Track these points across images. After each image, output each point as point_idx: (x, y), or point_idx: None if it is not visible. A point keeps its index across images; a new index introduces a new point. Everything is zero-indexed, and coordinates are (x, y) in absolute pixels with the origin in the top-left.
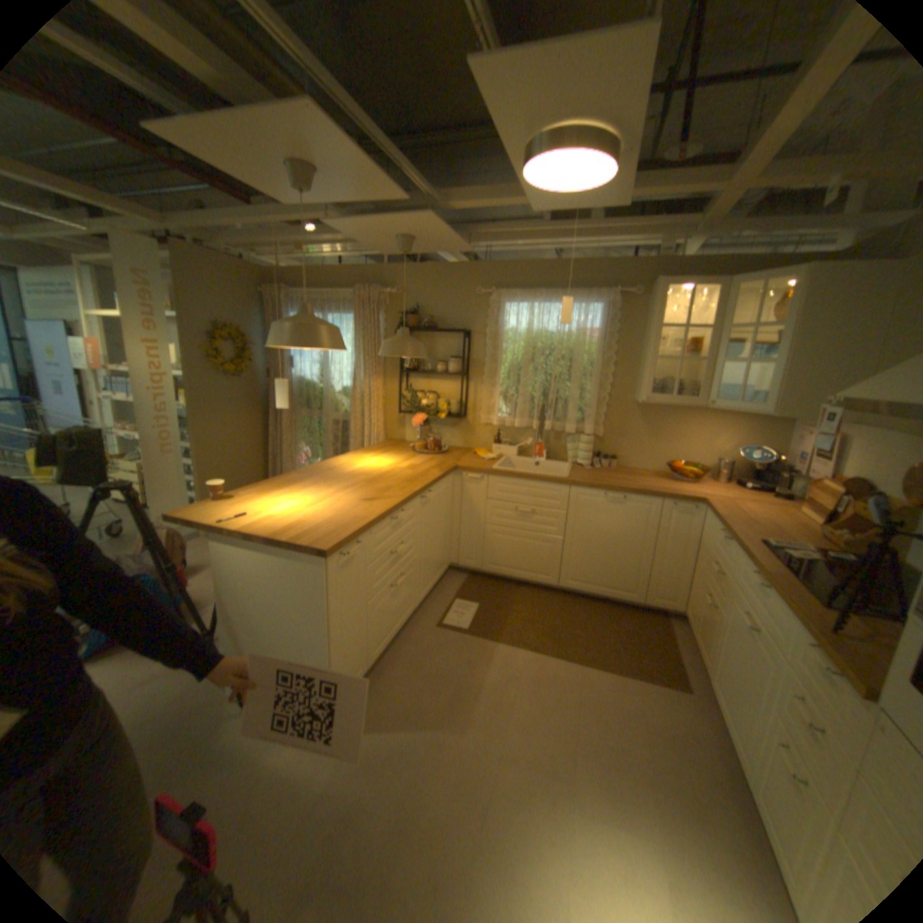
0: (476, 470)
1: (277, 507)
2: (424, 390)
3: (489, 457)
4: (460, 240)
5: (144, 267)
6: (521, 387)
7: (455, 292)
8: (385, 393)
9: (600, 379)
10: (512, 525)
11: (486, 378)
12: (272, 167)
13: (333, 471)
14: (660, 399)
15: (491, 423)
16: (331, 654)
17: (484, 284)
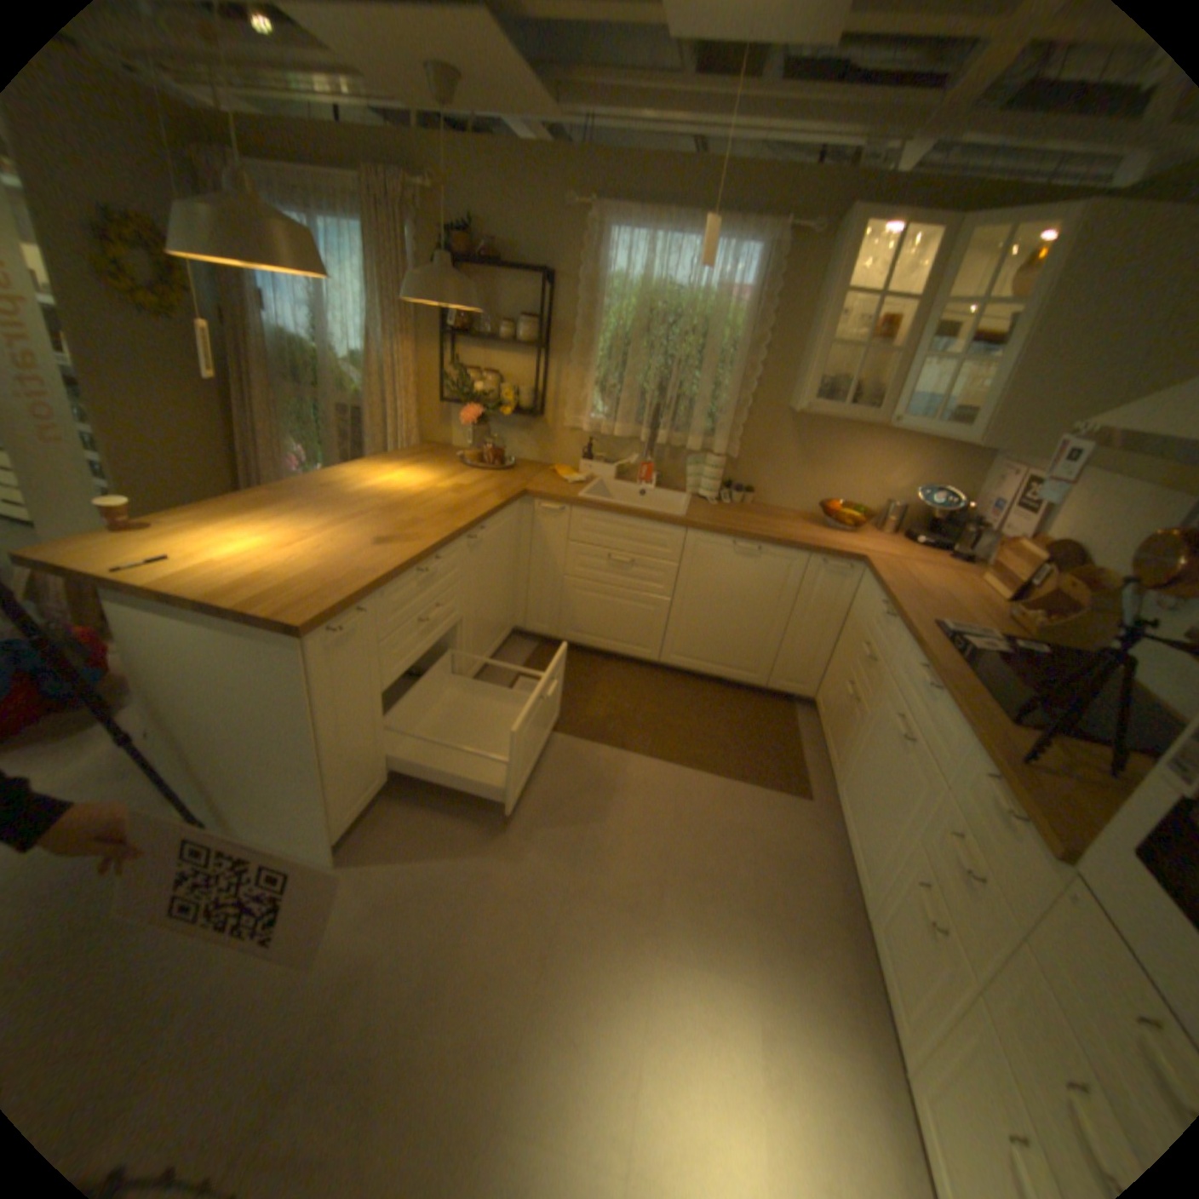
0: (555, 499)
1: (227, 547)
2: (481, 367)
3: (575, 479)
4: (541, 91)
5: None
6: (628, 375)
7: (531, 198)
8: (419, 367)
9: (745, 371)
10: (602, 580)
11: (576, 356)
12: None
13: (330, 490)
14: (827, 409)
15: (580, 428)
16: (326, 769)
17: (580, 189)
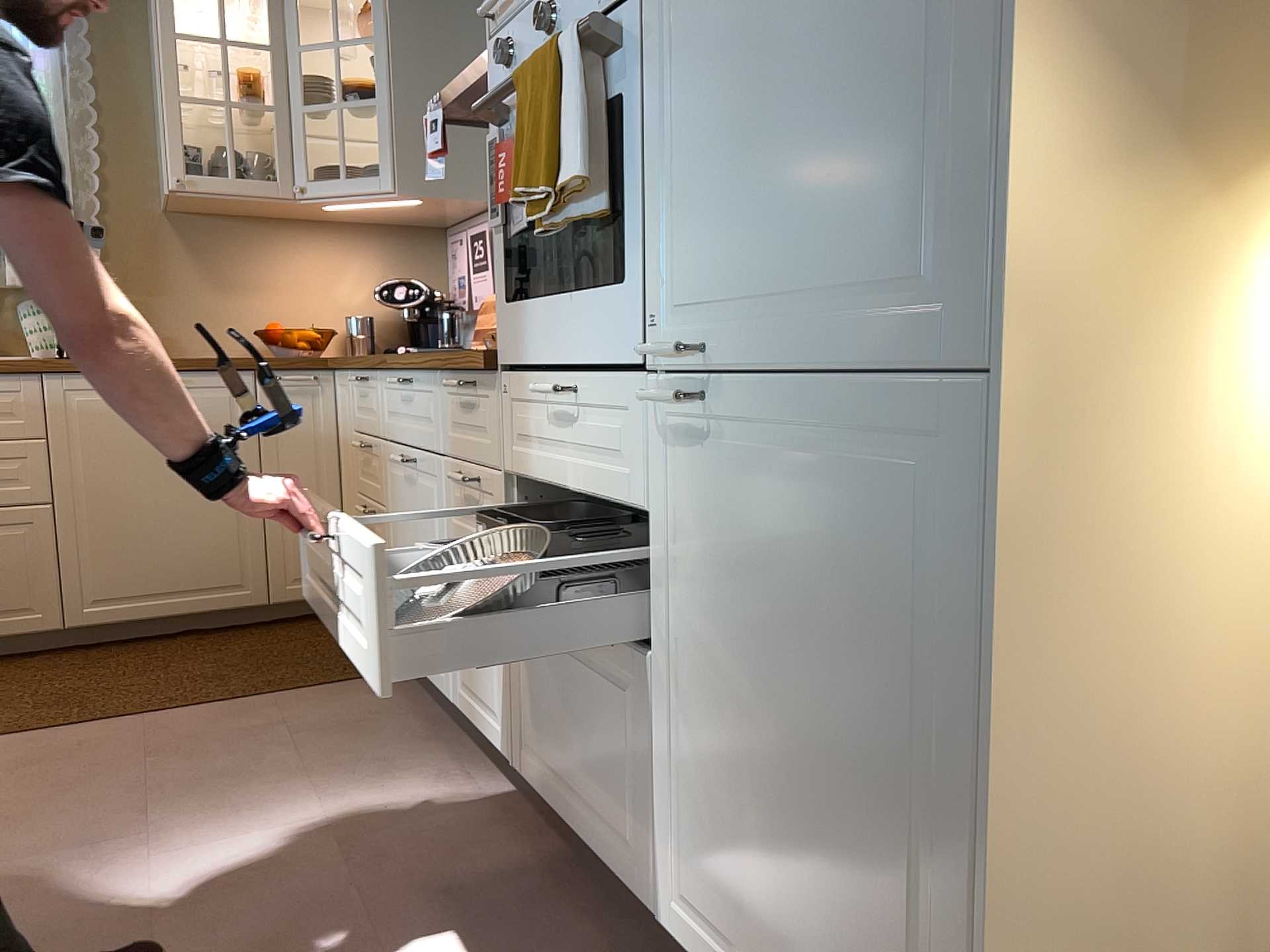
0: None
1: None
2: None
3: None
4: None
5: None
6: None
7: None
8: None
9: (75, 165)
10: None
11: None
12: None
13: None
14: (208, 185)
15: None
16: None
17: None
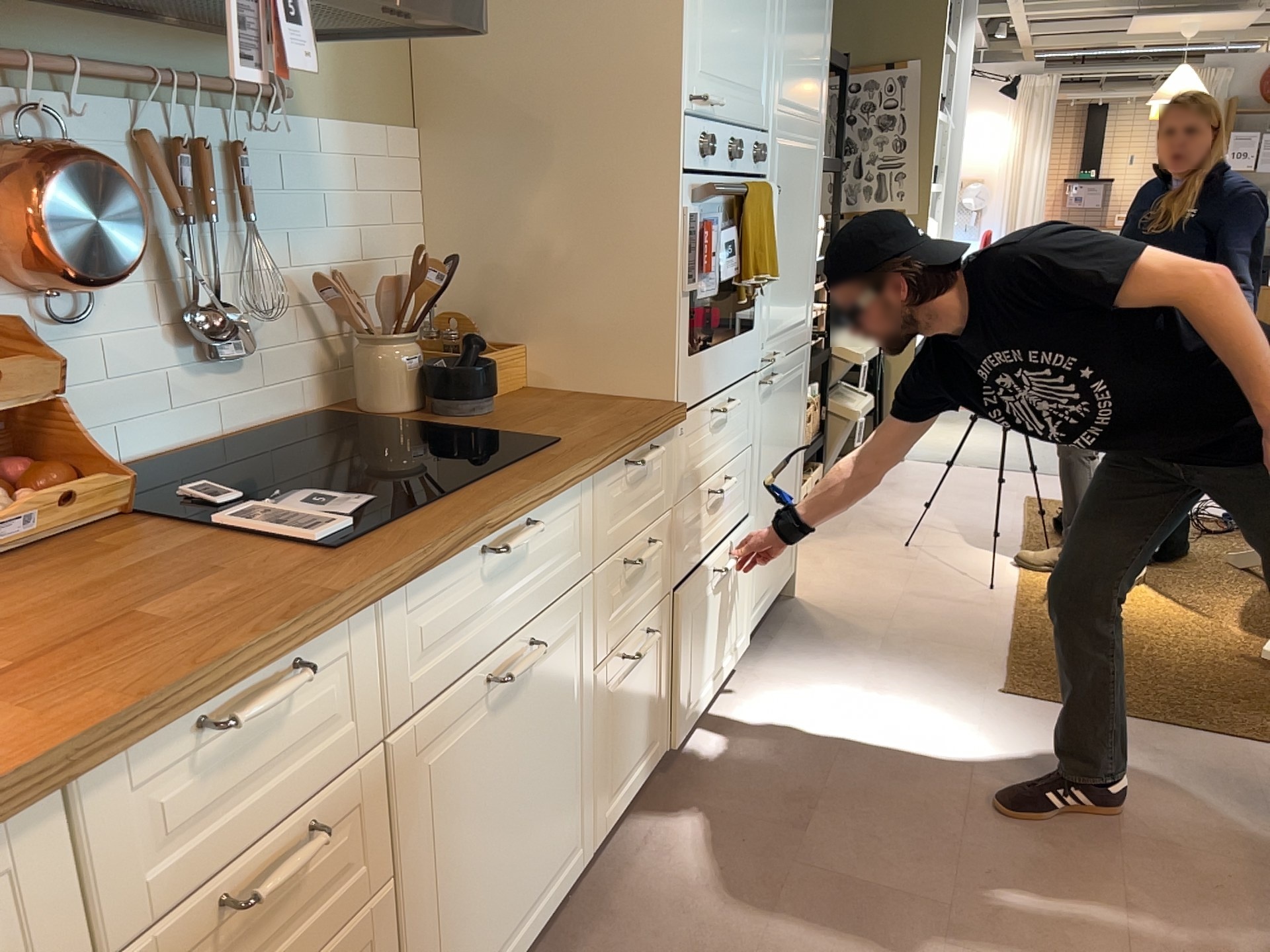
0: None
1: None
2: None
3: None
4: None
5: None
6: None
7: None
8: None
9: None
10: None
11: None
12: None
13: None
14: None
15: None
16: None
17: None
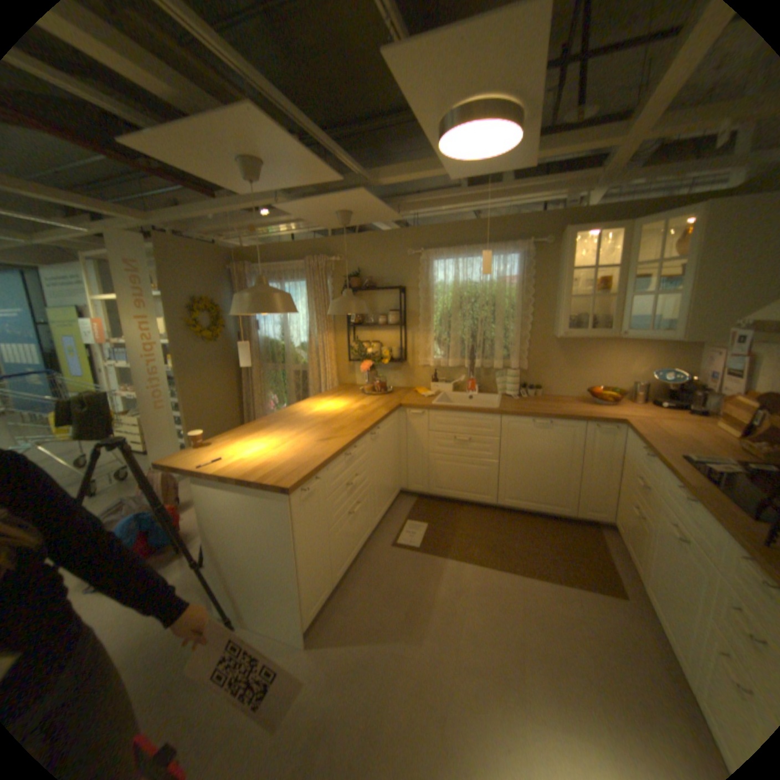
0: (418, 406)
1: (247, 450)
2: (369, 340)
3: (428, 394)
4: (390, 211)
5: (133, 256)
6: (452, 332)
7: (389, 255)
8: (336, 345)
9: (521, 319)
10: (452, 452)
11: (421, 326)
12: (226, 163)
13: (295, 416)
14: (577, 333)
15: (428, 365)
16: (299, 578)
17: (414, 246)
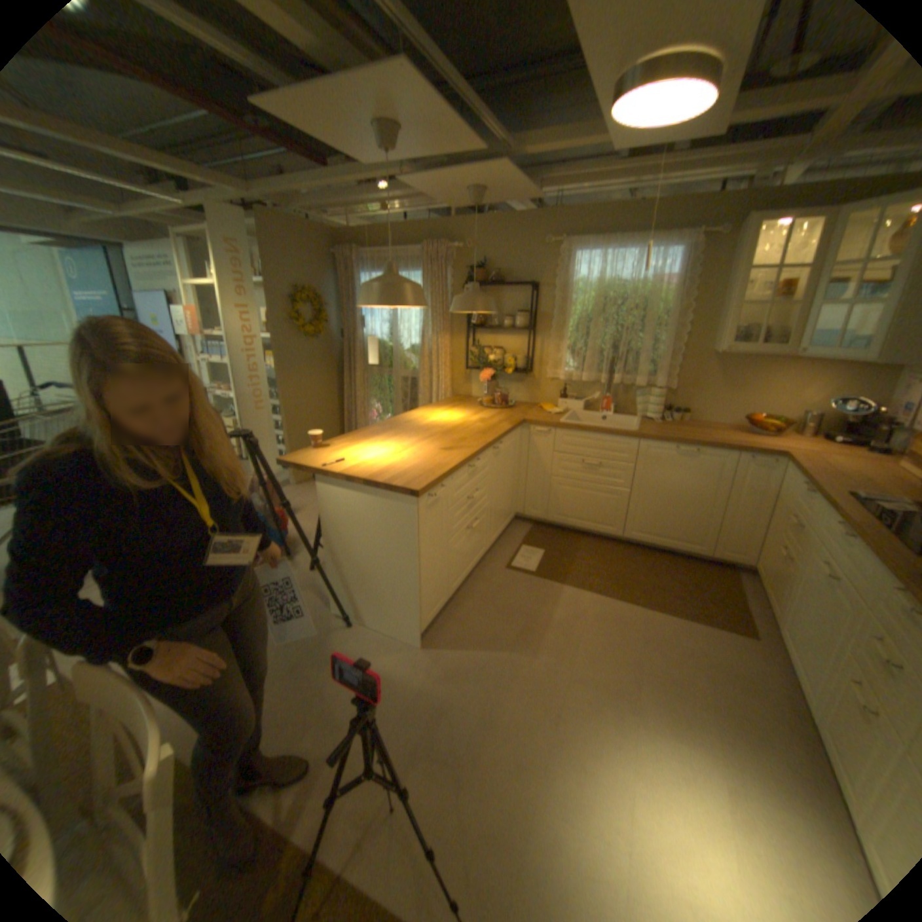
0: (544, 424)
1: (368, 454)
2: (490, 345)
3: (556, 411)
4: (532, 187)
5: (234, 235)
6: (590, 340)
7: (523, 242)
8: (451, 350)
9: (676, 328)
10: (578, 477)
11: (553, 332)
12: (359, 128)
13: (409, 425)
14: (744, 348)
15: (557, 378)
16: (421, 581)
17: (554, 232)
